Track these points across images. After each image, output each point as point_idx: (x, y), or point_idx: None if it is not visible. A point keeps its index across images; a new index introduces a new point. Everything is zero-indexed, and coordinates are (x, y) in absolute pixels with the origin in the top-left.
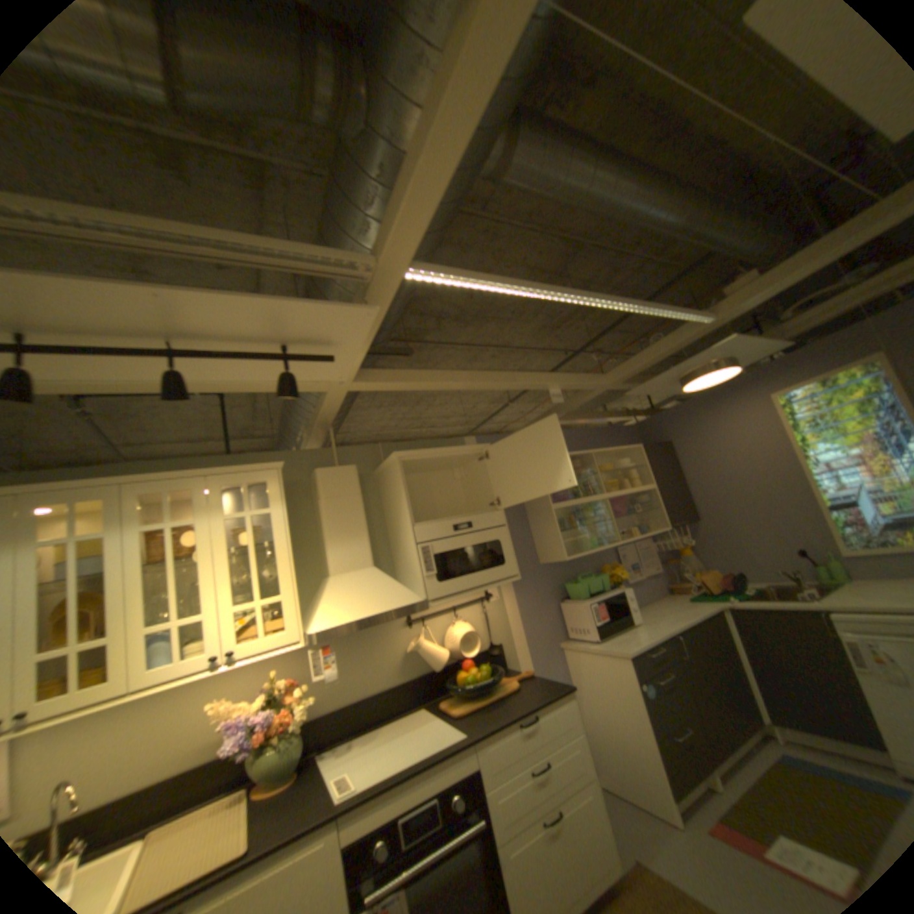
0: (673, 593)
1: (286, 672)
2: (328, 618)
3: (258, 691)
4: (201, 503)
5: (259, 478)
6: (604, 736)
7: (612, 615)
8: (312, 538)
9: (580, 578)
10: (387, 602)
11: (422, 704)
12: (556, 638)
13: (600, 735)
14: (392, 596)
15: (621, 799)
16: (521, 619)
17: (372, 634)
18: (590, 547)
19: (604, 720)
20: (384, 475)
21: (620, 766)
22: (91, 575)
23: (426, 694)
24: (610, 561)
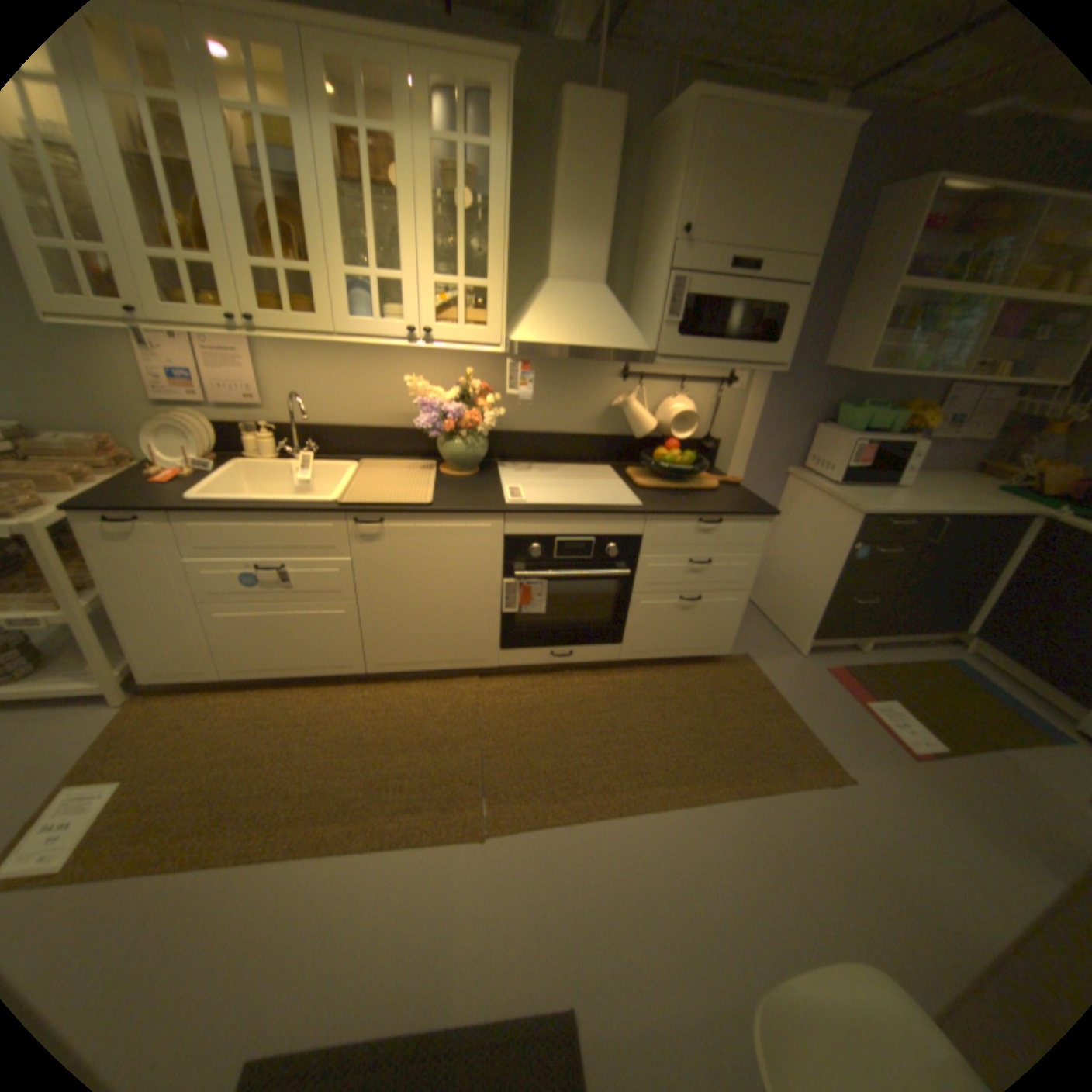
0: (984, 470)
1: (483, 377)
2: (535, 331)
3: (454, 384)
4: (400, 100)
5: (480, 78)
6: (781, 565)
7: (879, 461)
8: (537, 217)
9: (869, 402)
10: (606, 337)
11: (609, 462)
12: (788, 459)
13: (778, 563)
14: (614, 332)
15: (764, 614)
16: (759, 422)
17: (579, 372)
18: (915, 365)
19: (790, 553)
20: (663, 134)
21: (781, 593)
22: (285, 180)
23: (617, 455)
24: (930, 397)
